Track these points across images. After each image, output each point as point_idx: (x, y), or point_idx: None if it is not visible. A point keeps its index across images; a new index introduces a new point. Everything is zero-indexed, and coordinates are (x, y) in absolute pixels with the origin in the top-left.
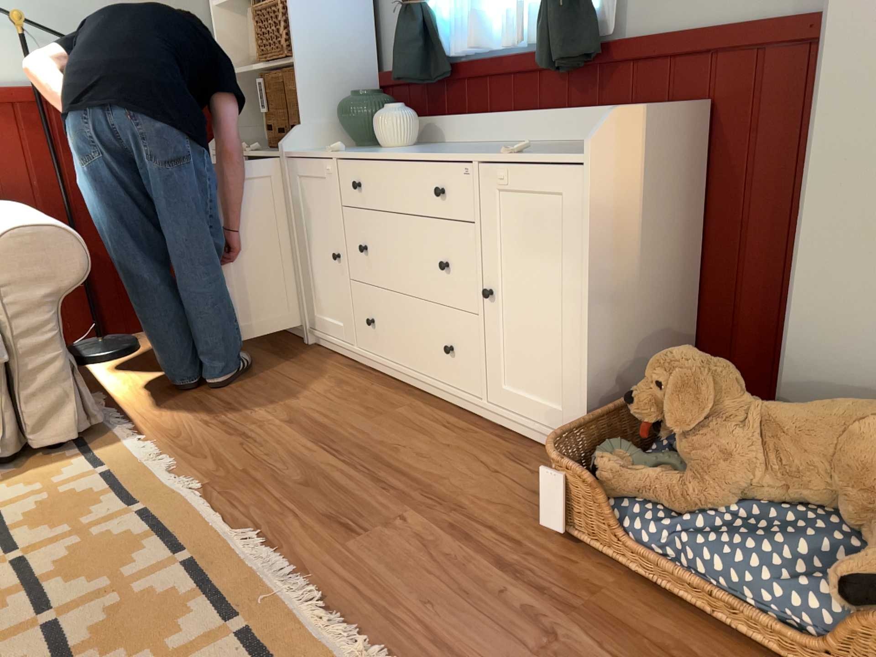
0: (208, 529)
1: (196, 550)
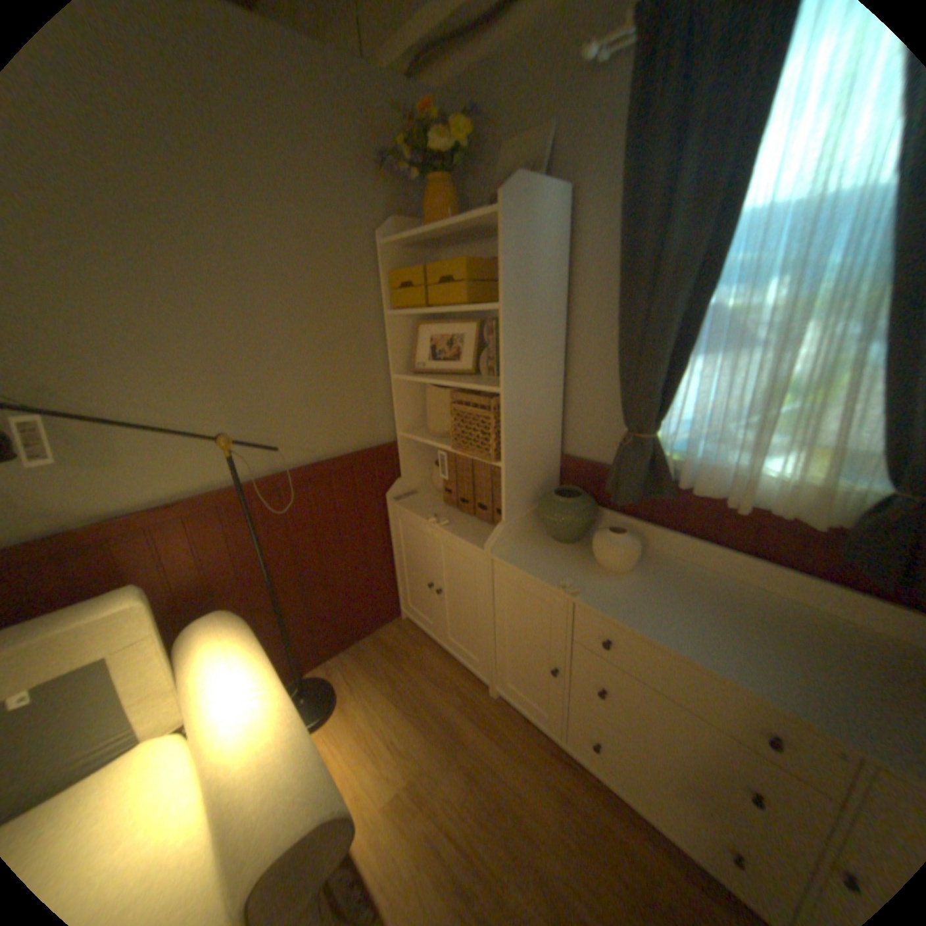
0: None
1: None
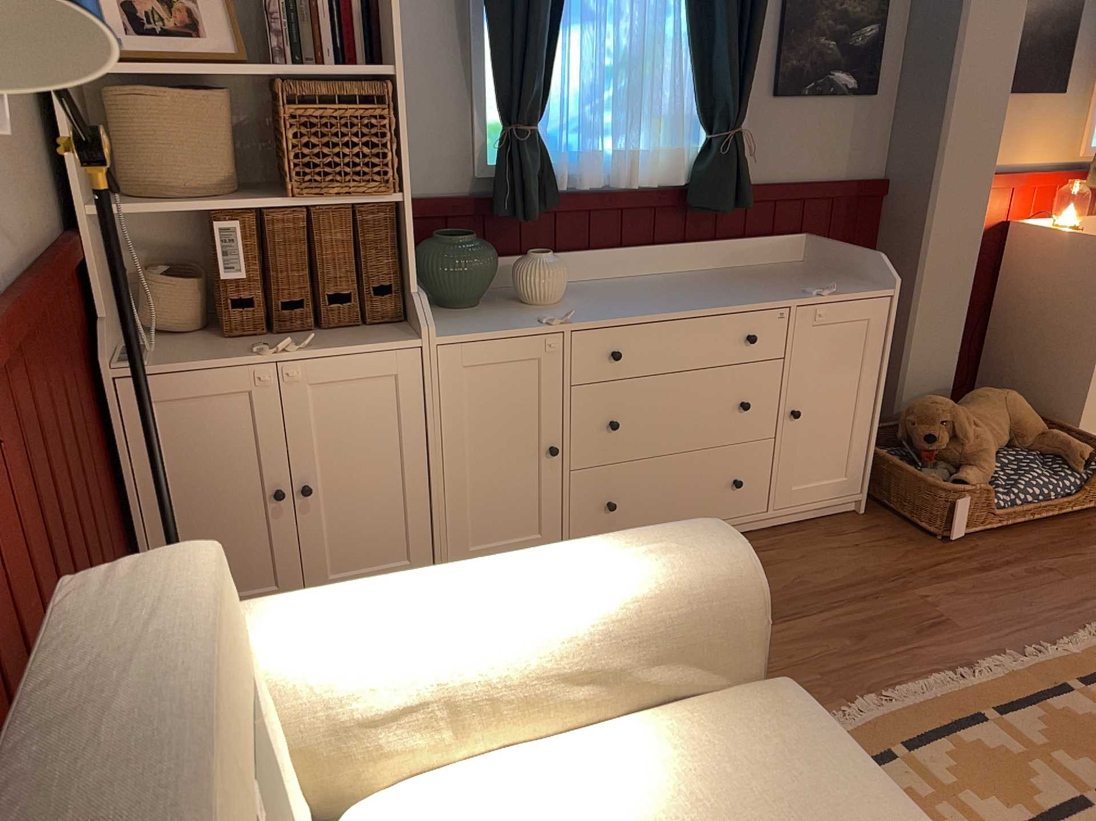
0: (944, 698)
1: (978, 707)
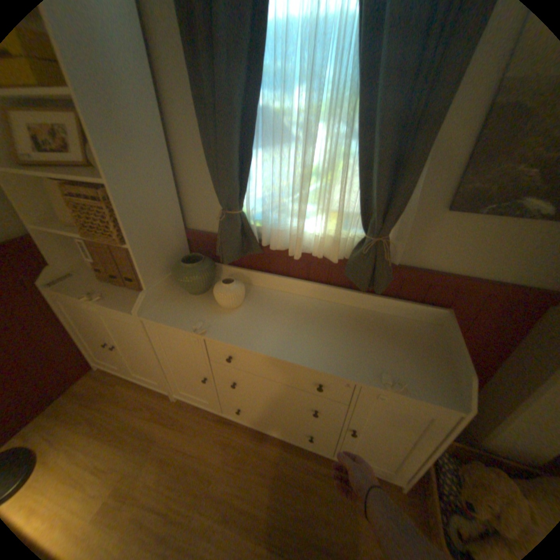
0: None
1: None
